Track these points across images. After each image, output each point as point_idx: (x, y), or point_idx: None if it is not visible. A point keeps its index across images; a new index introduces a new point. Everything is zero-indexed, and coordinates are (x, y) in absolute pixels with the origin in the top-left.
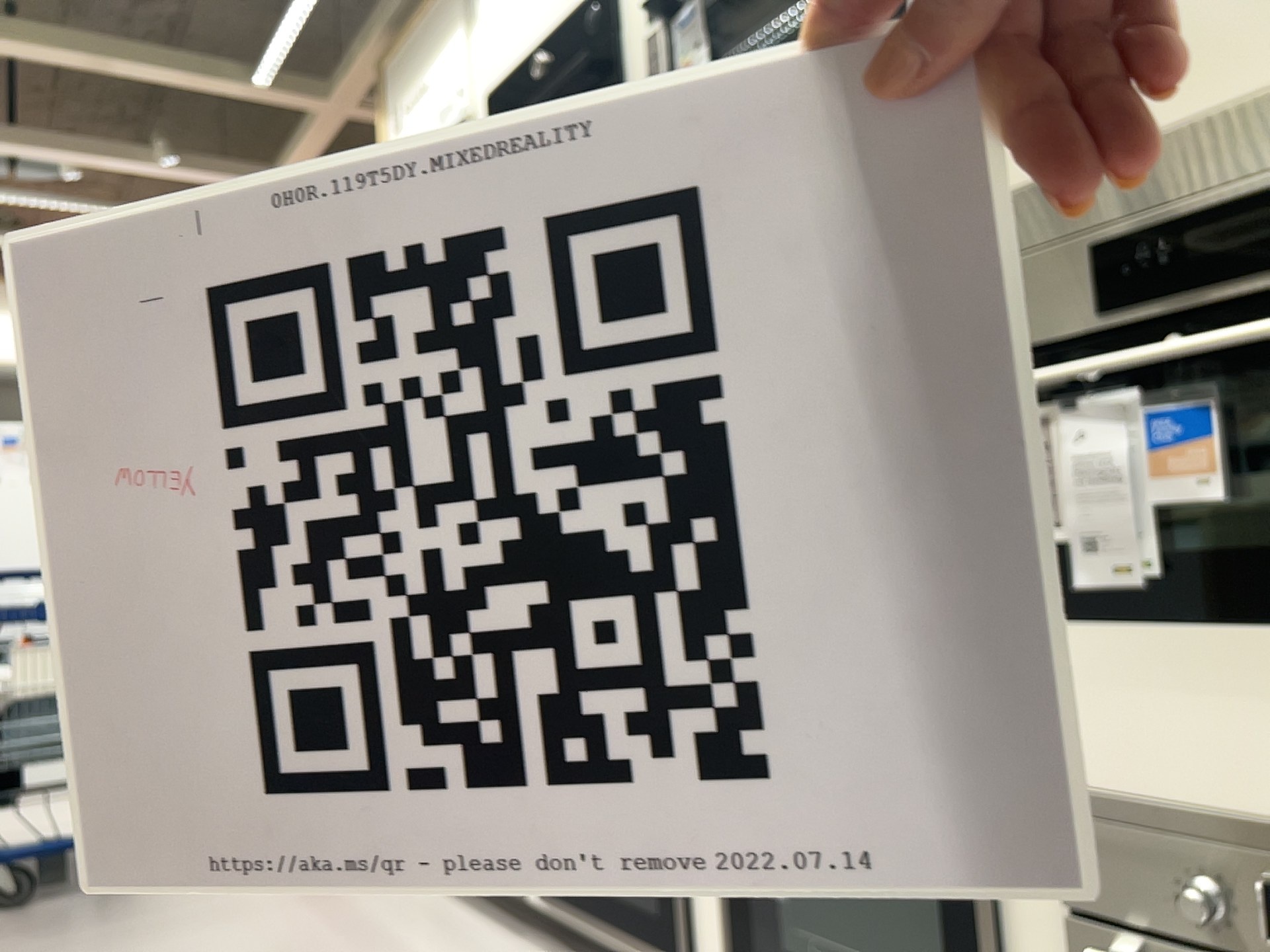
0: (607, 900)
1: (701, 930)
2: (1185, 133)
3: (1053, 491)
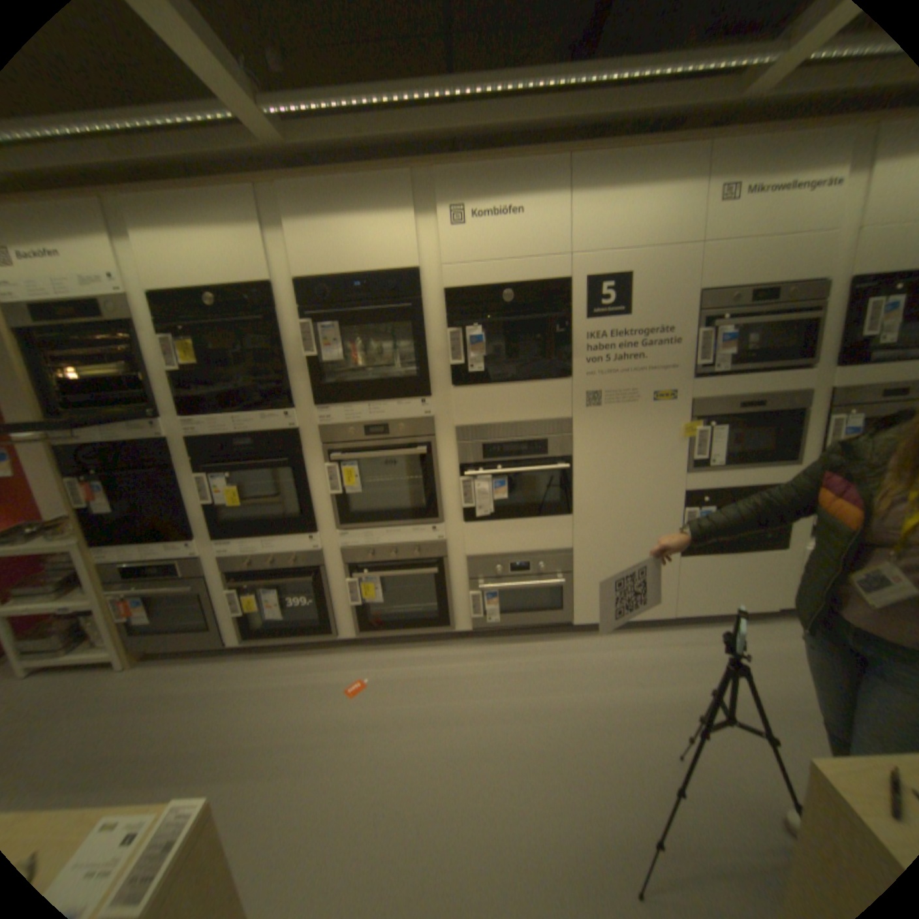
0: (285, 632)
1: (337, 624)
2: (498, 425)
3: (469, 498)
